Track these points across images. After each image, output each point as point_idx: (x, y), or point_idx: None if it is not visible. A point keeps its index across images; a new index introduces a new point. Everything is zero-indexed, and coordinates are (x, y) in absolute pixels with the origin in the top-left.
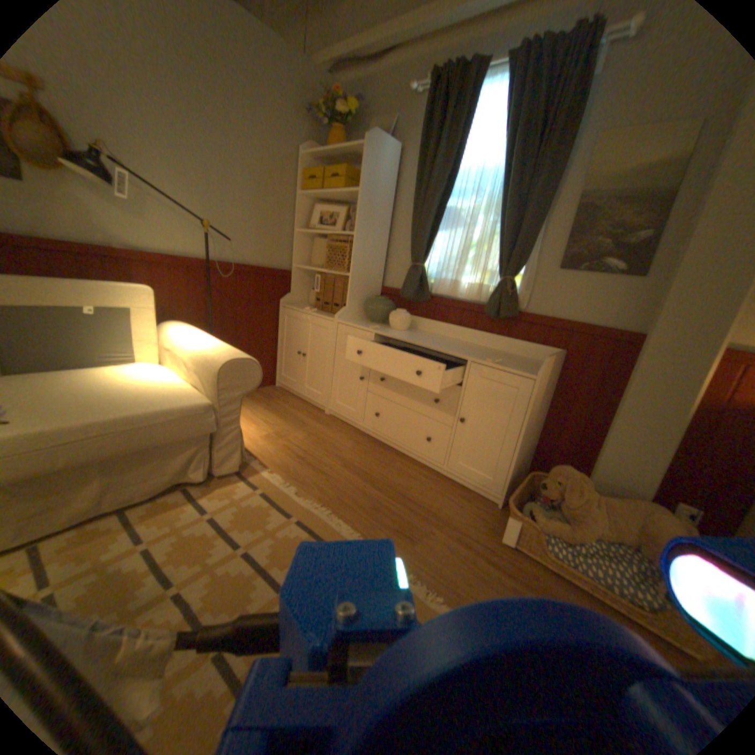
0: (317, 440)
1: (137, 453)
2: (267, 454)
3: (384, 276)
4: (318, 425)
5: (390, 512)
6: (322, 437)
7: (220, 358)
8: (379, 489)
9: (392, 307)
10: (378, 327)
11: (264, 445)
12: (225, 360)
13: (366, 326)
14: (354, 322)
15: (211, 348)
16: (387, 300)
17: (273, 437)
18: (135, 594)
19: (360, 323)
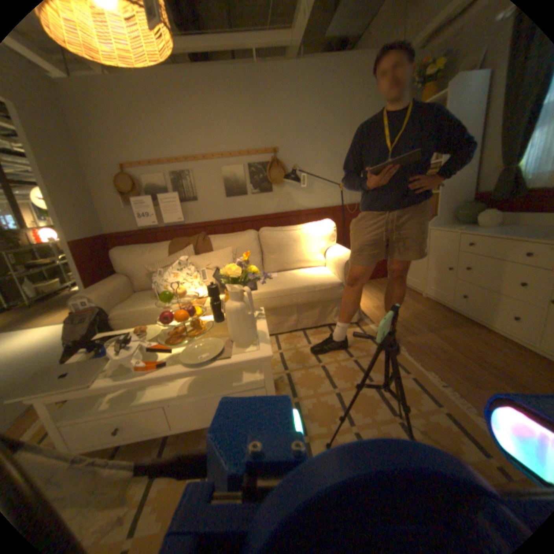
0: (412, 312)
1: (310, 303)
2: (376, 316)
3: (479, 183)
4: (416, 303)
5: (464, 365)
6: (417, 311)
7: (346, 257)
8: (458, 349)
9: (483, 208)
10: (464, 227)
11: (375, 311)
12: (348, 258)
13: (454, 228)
14: (445, 226)
15: (342, 253)
16: (478, 203)
17: (381, 307)
18: (308, 361)
19: (450, 226)
